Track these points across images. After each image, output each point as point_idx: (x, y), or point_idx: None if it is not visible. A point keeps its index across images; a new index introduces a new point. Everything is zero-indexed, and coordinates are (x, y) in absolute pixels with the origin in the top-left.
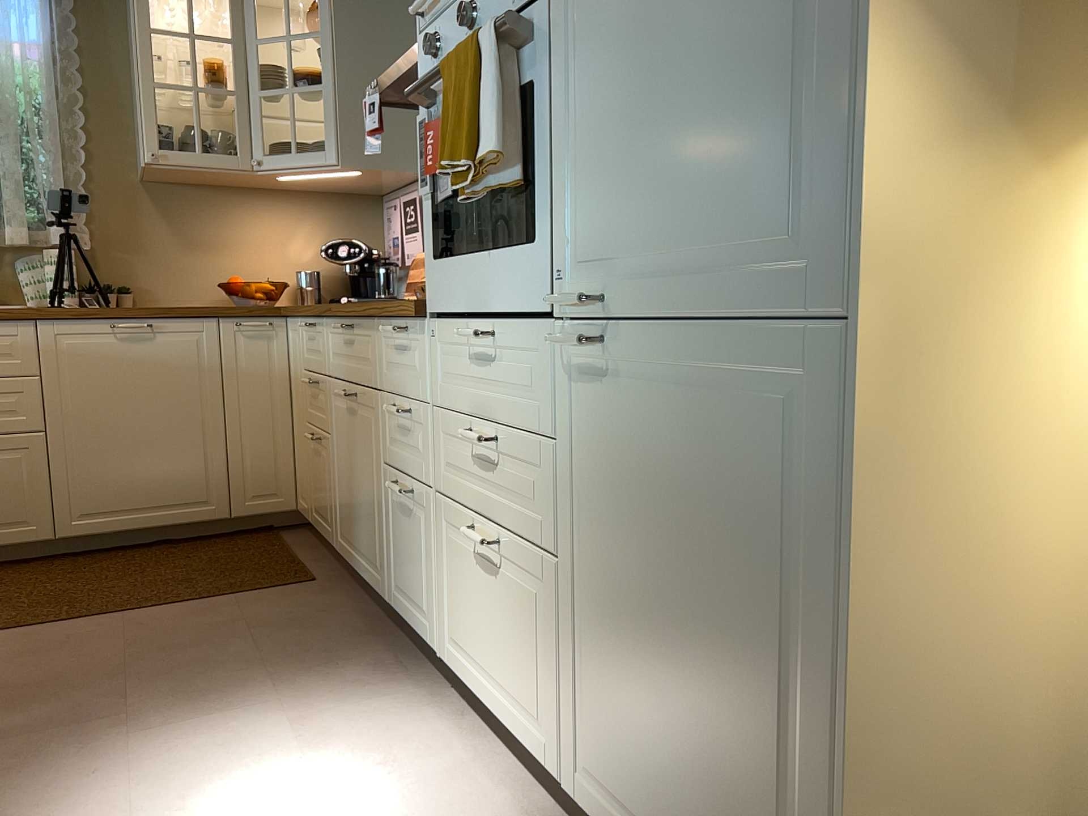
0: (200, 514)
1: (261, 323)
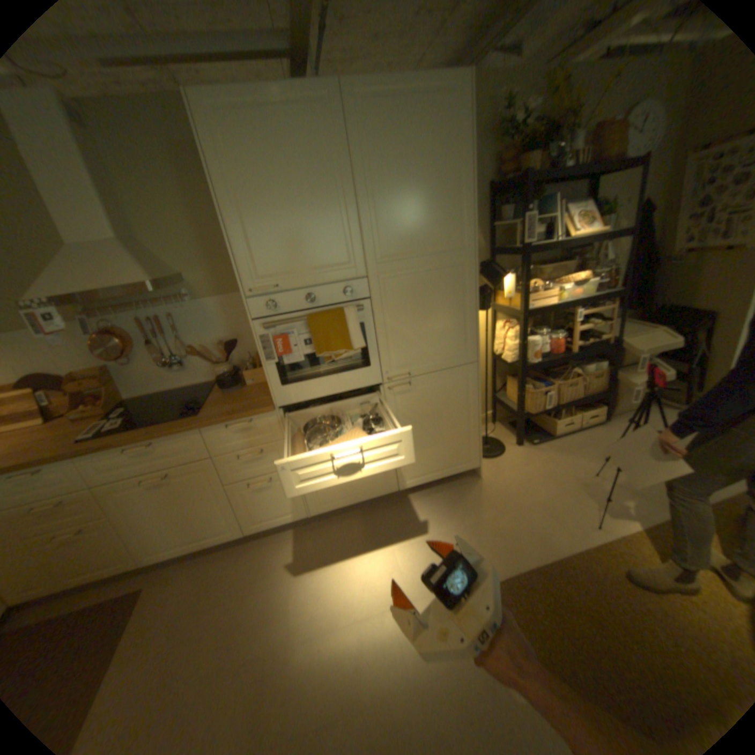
0: None
1: None
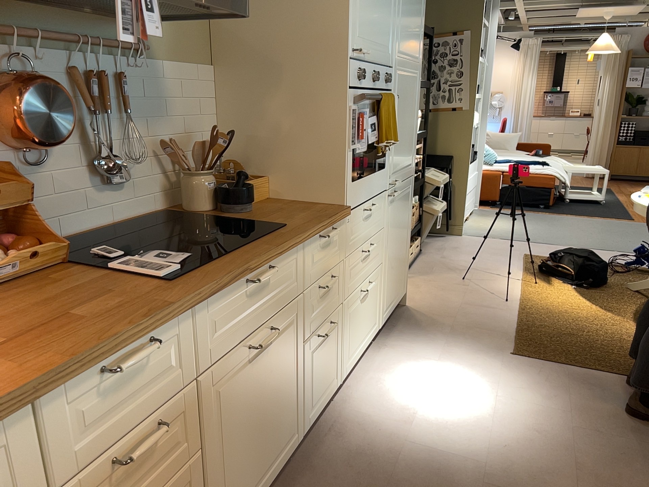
0: None
1: None
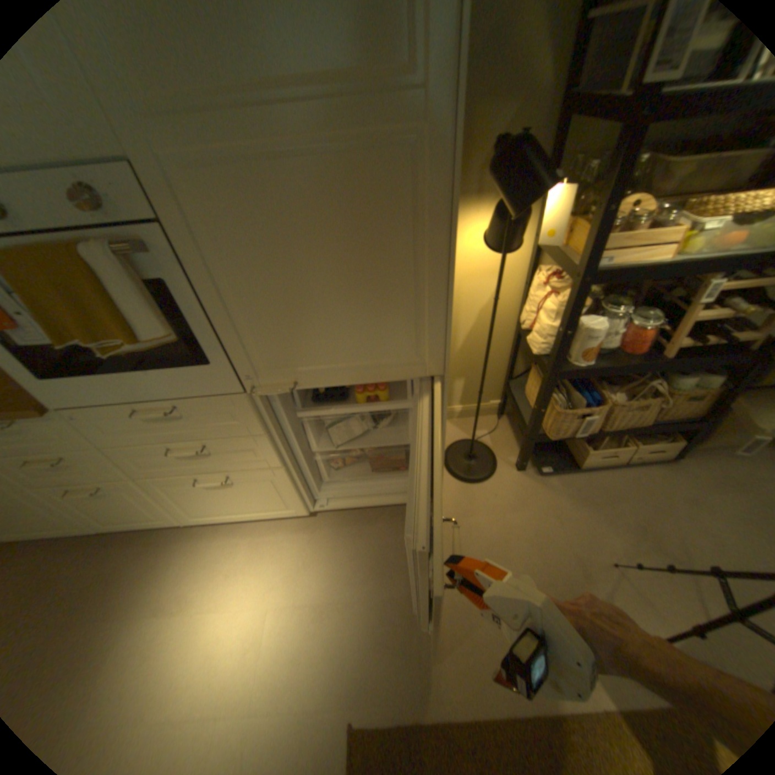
0: None
1: None
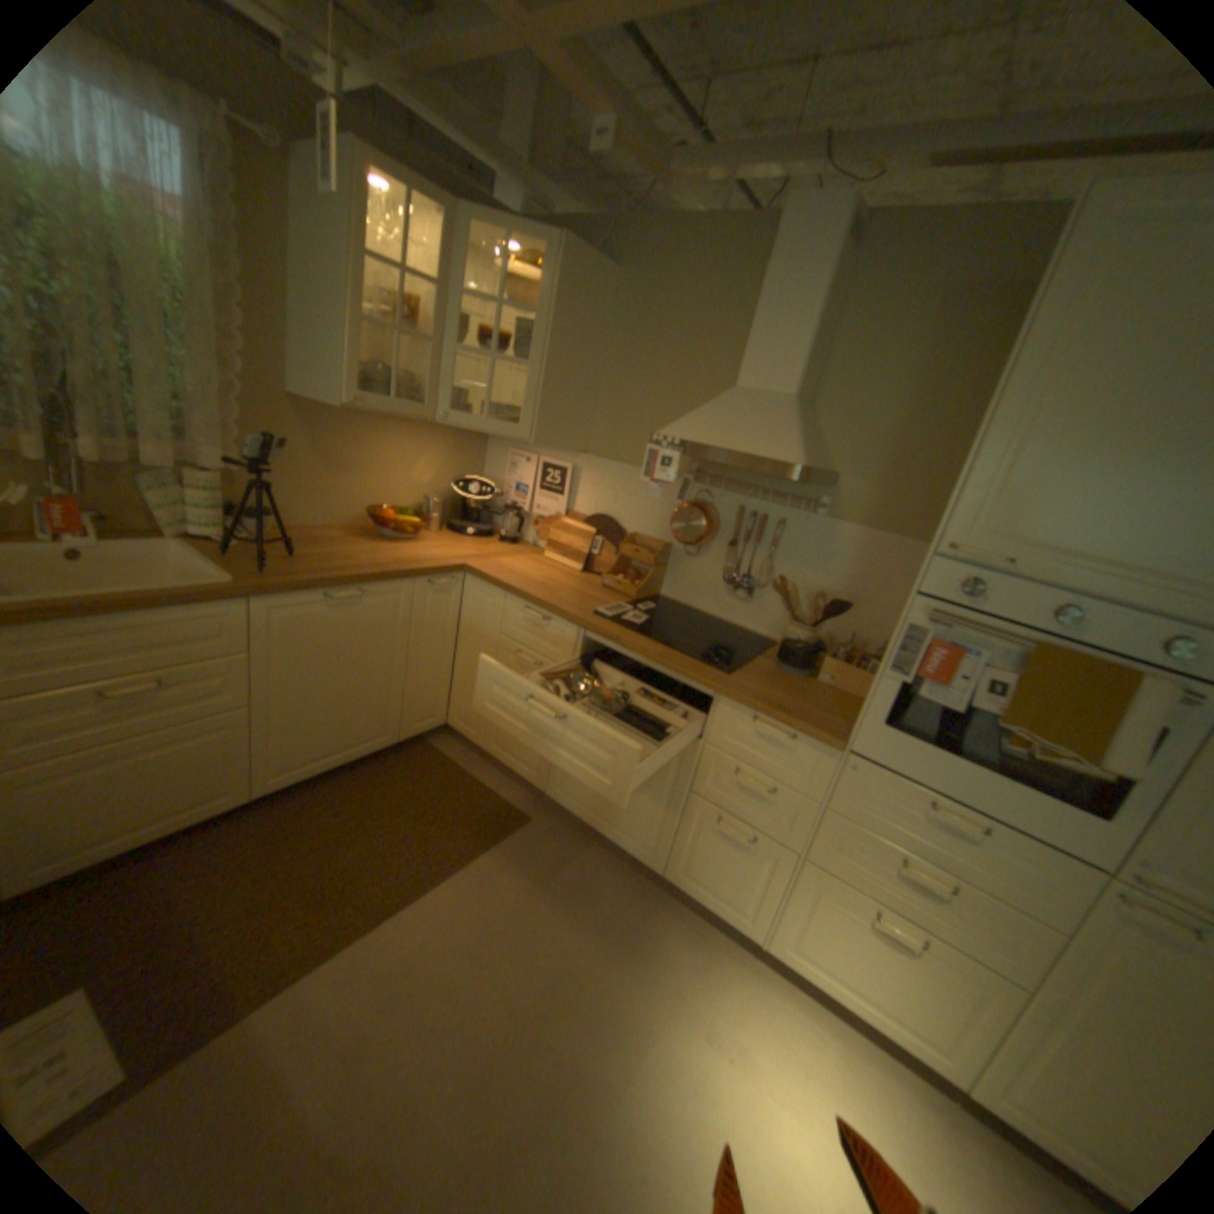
0: (378, 748)
1: (450, 584)
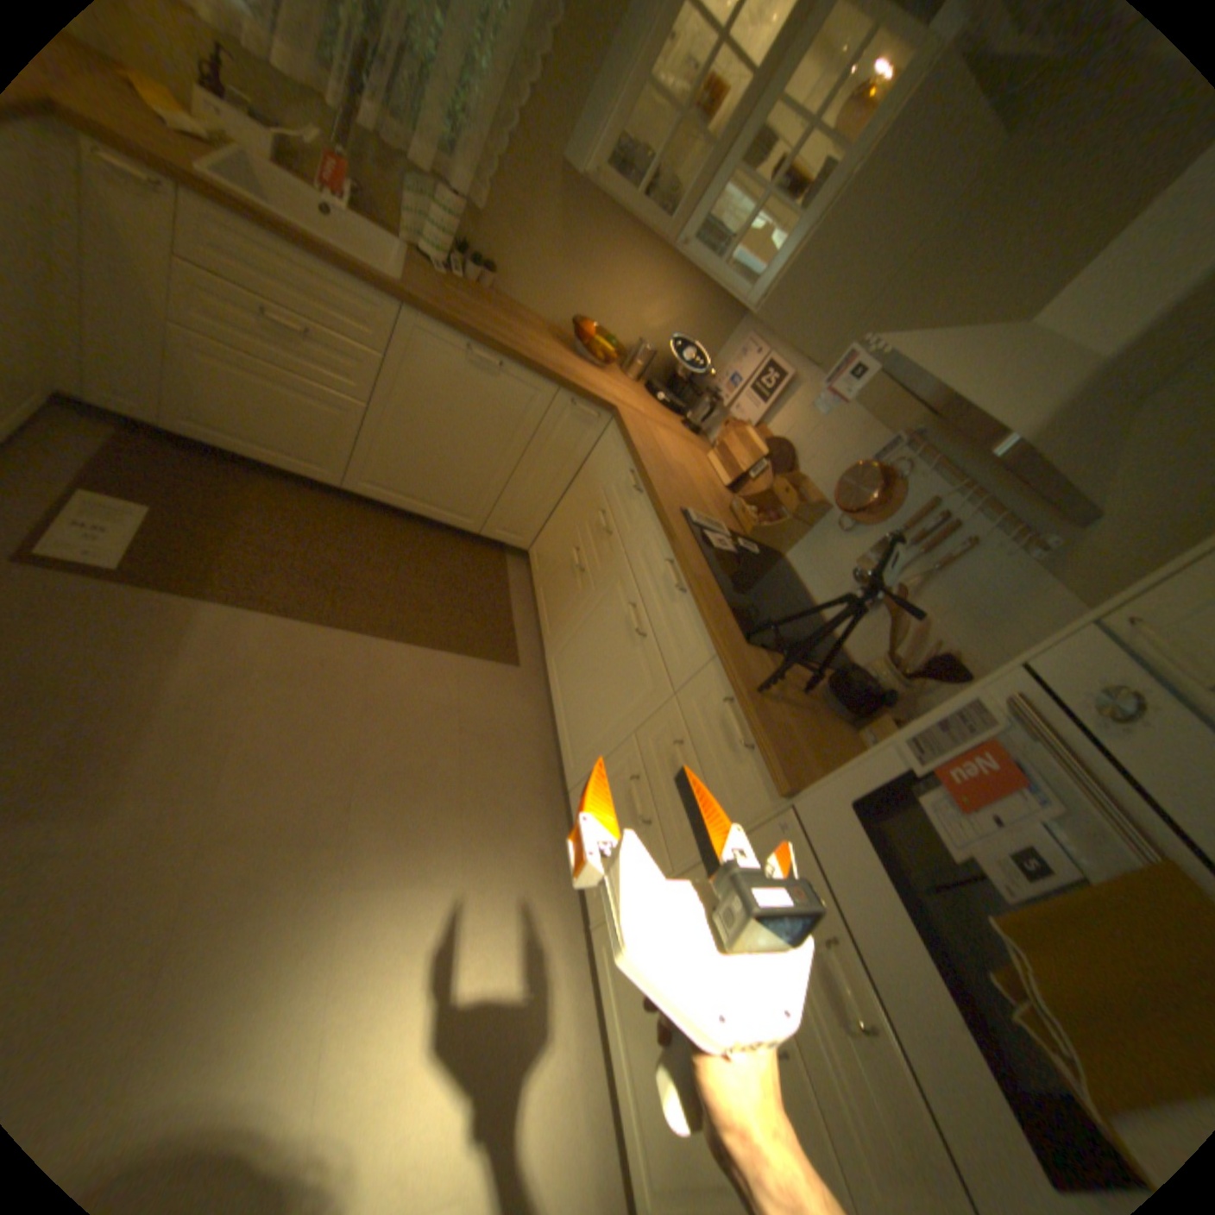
0: (459, 524)
1: (592, 416)
